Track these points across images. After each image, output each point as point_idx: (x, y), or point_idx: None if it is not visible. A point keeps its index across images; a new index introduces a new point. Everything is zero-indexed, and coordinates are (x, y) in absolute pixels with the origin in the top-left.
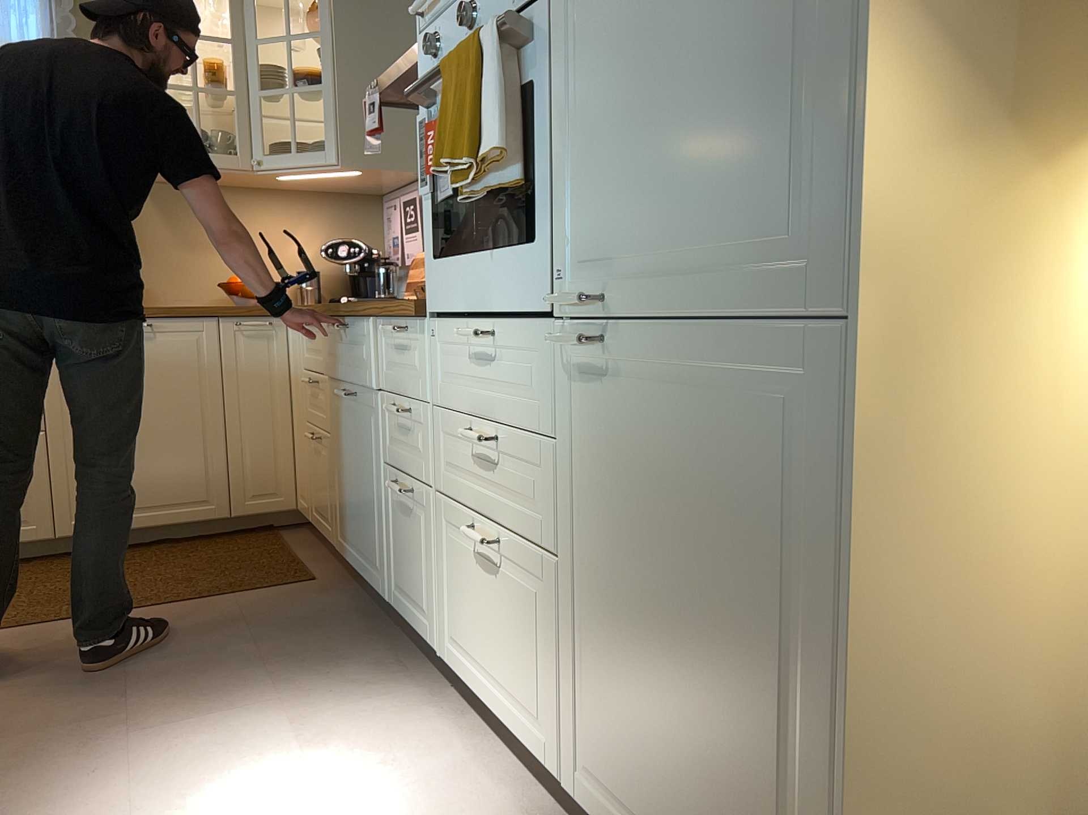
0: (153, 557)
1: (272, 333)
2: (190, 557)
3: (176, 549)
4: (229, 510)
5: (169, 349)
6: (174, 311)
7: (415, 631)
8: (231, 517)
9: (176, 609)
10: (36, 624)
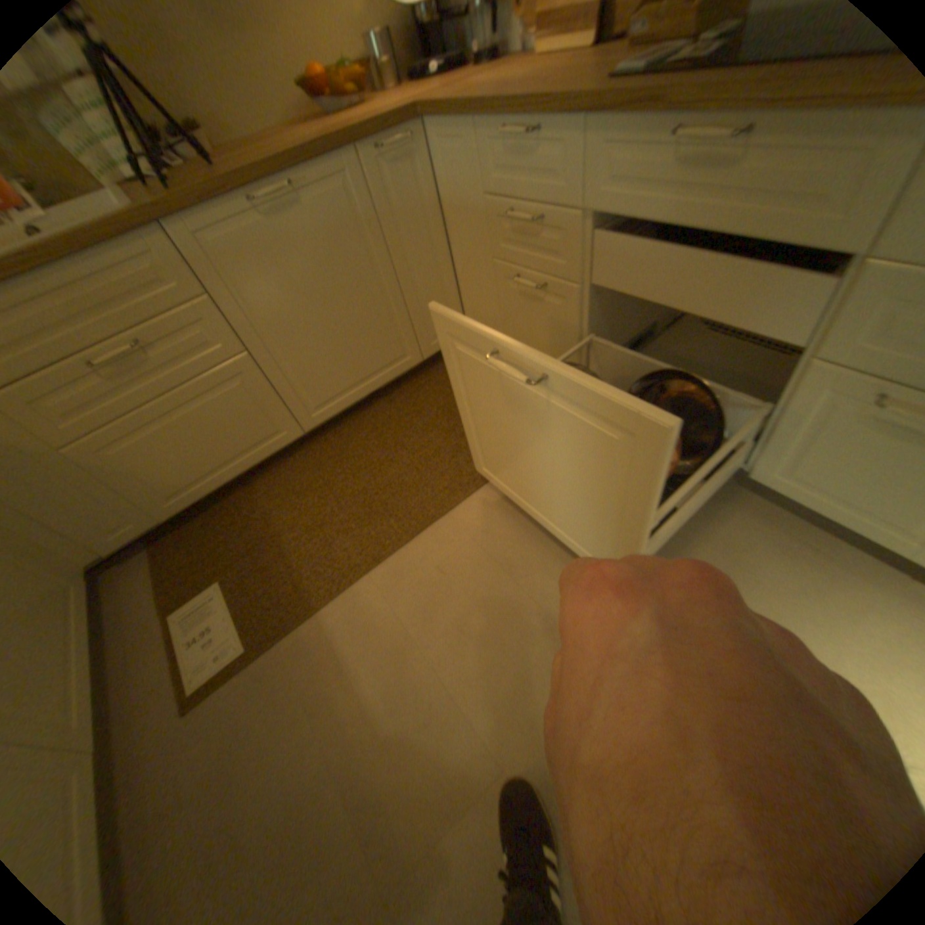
0: (388, 419)
1: (412, 145)
2: (420, 412)
3: (396, 401)
4: (421, 355)
5: (318, 207)
6: (305, 148)
7: (839, 523)
8: (423, 359)
9: (487, 494)
10: (387, 550)
